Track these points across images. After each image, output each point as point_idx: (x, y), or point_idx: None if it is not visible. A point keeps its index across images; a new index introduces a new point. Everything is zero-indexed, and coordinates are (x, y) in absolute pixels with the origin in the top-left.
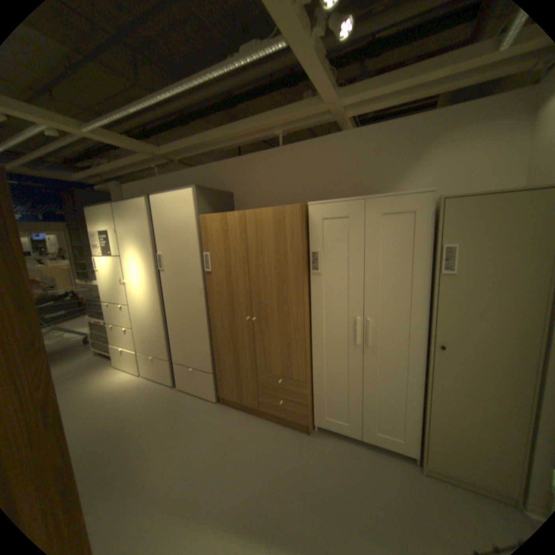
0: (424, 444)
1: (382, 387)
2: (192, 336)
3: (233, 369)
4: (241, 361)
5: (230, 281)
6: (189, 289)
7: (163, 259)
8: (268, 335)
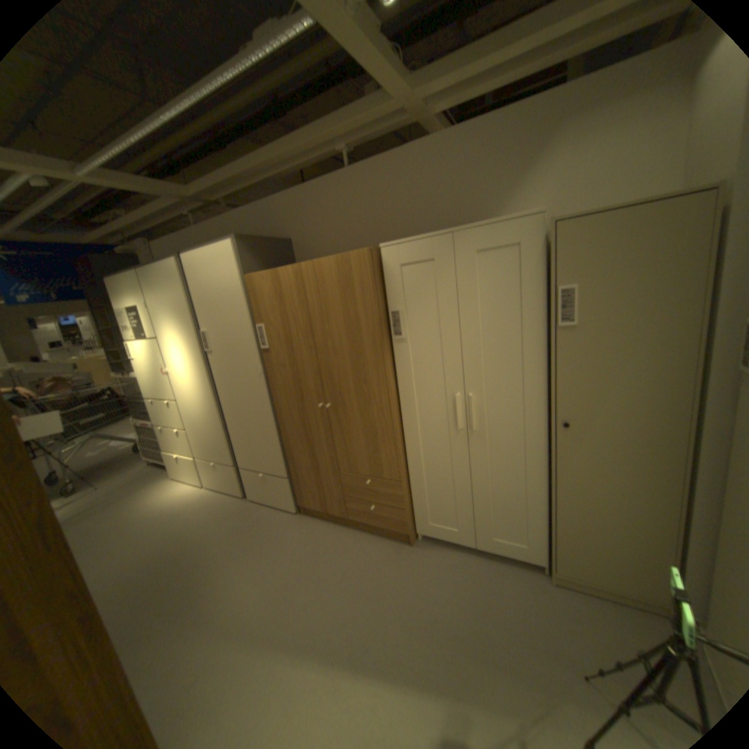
0: (552, 548)
1: (495, 481)
2: (257, 434)
3: (311, 470)
4: (320, 460)
5: (293, 359)
6: (245, 374)
7: (209, 337)
8: (348, 426)
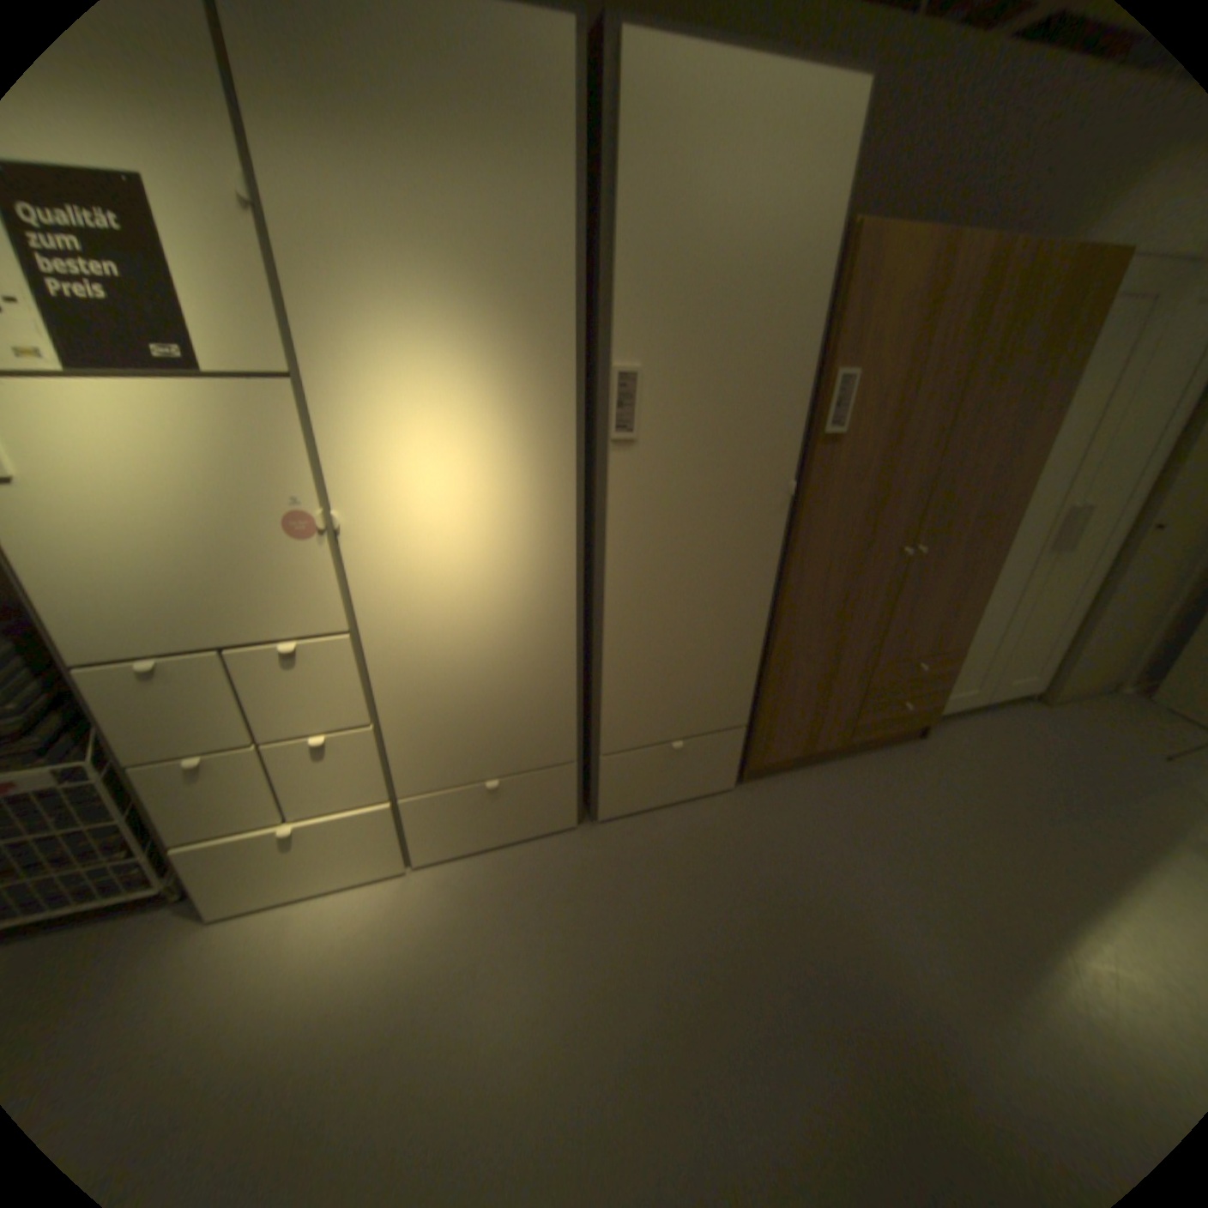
0: (1061, 670)
1: (1048, 613)
2: (706, 653)
3: (814, 689)
4: (845, 662)
5: (890, 461)
6: (736, 504)
7: (643, 393)
8: (932, 582)
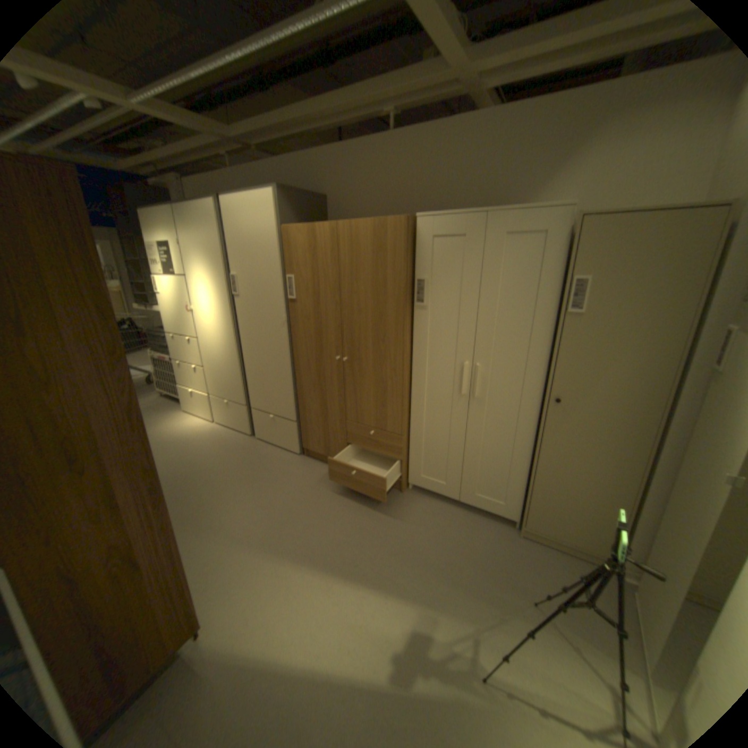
0: (525, 506)
1: (486, 444)
2: (273, 378)
3: (320, 417)
4: (330, 408)
5: (318, 313)
6: (269, 321)
7: (238, 281)
8: (361, 380)
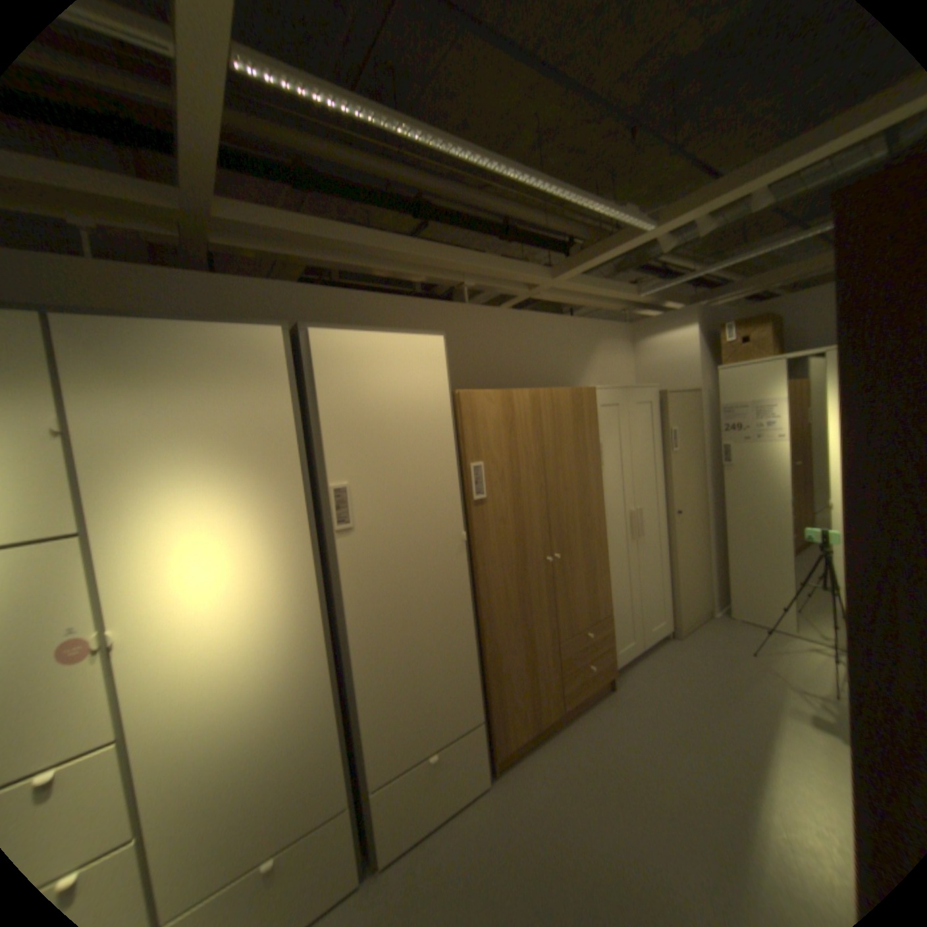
0: (674, 613)
1: (649, 577)
2: (437, 667)
3: (524, 674)
4: (538, 647)
5: (518, 507)
6: (430, 553)
7: (353, 497)
8: (571, 575)
